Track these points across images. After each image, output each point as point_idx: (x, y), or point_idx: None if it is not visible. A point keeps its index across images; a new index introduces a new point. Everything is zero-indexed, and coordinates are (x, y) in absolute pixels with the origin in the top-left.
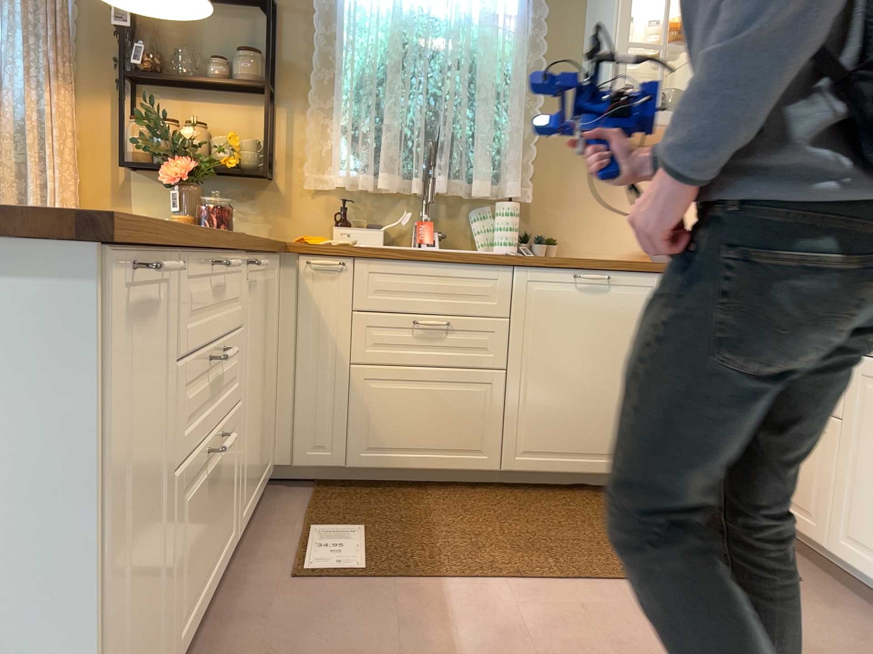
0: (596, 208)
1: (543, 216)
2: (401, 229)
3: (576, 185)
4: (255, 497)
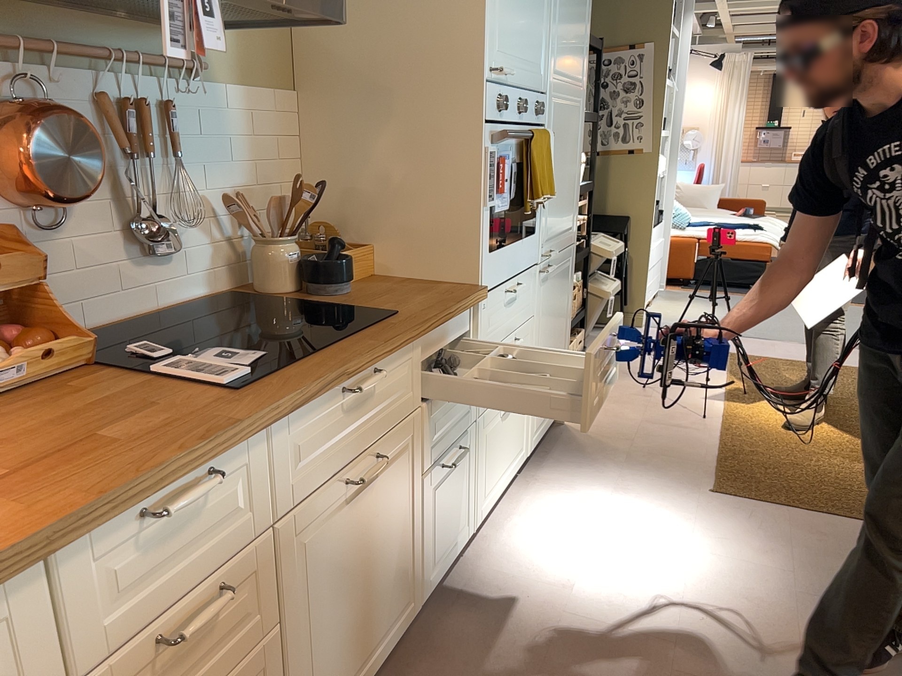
0: None
1: None
2: None
3: None
4: None
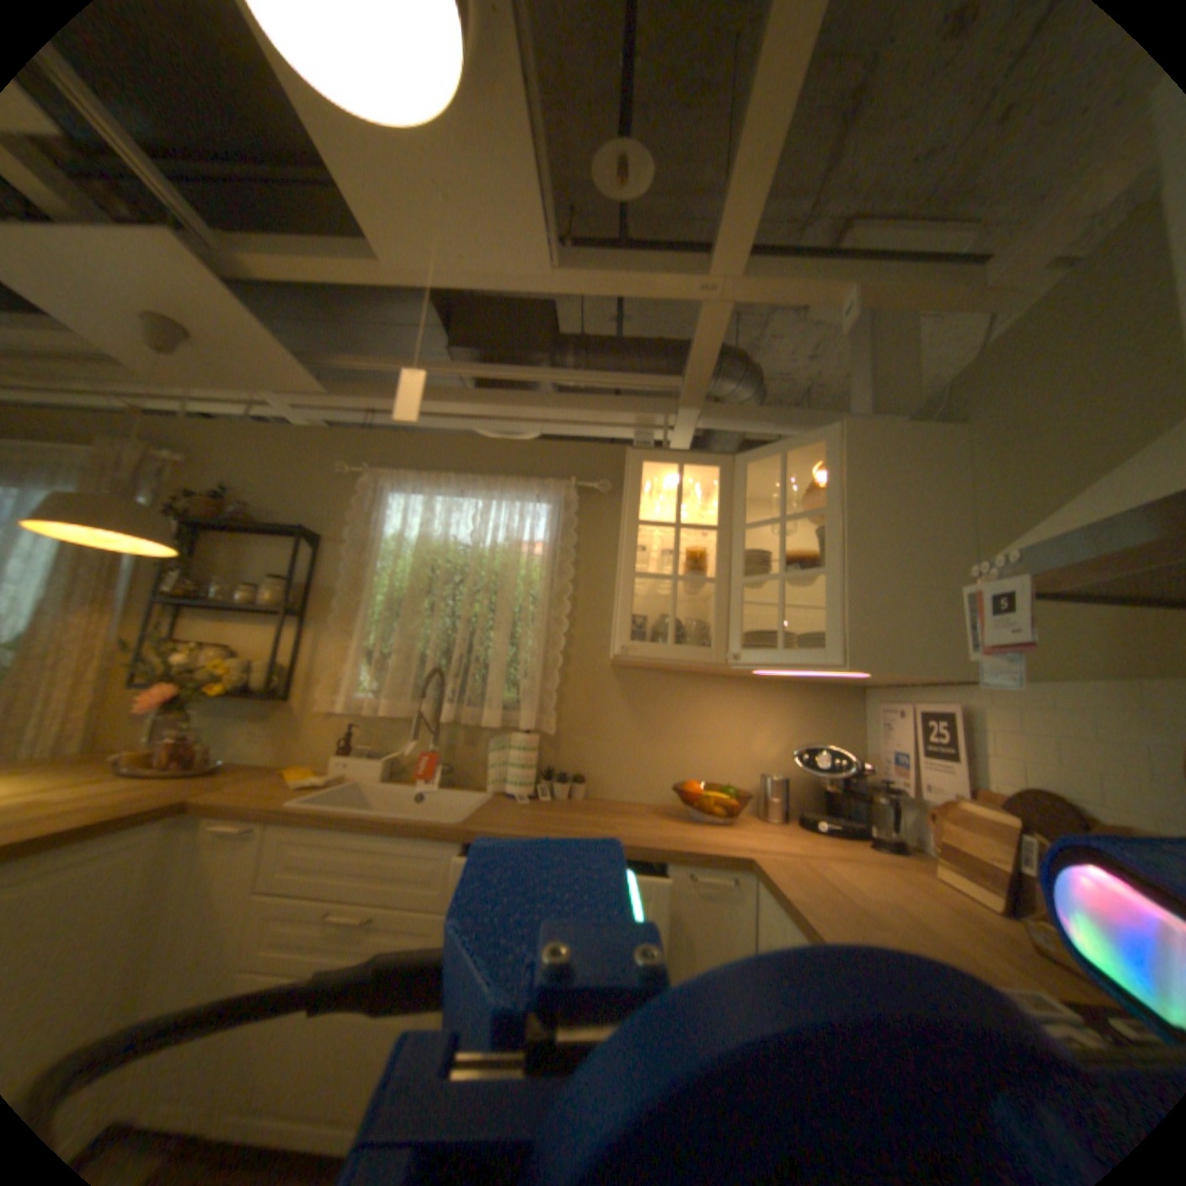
0: (632, 742)
1: (572, 749)
2: (415, 759)
3: (609, 715)
4: None
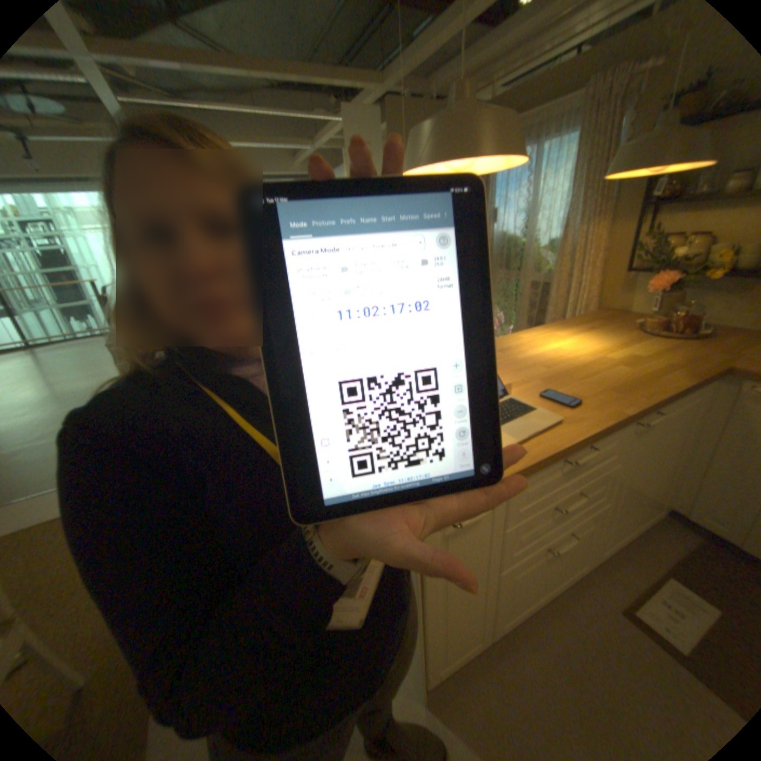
0: None
1: None
2: None
3: None
4: (632, 540)
